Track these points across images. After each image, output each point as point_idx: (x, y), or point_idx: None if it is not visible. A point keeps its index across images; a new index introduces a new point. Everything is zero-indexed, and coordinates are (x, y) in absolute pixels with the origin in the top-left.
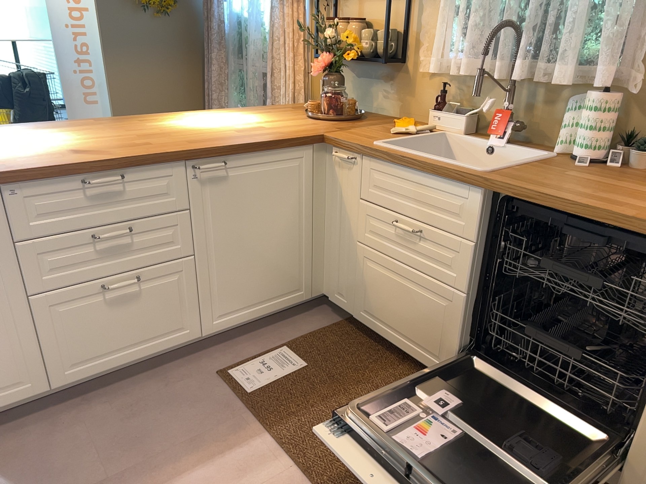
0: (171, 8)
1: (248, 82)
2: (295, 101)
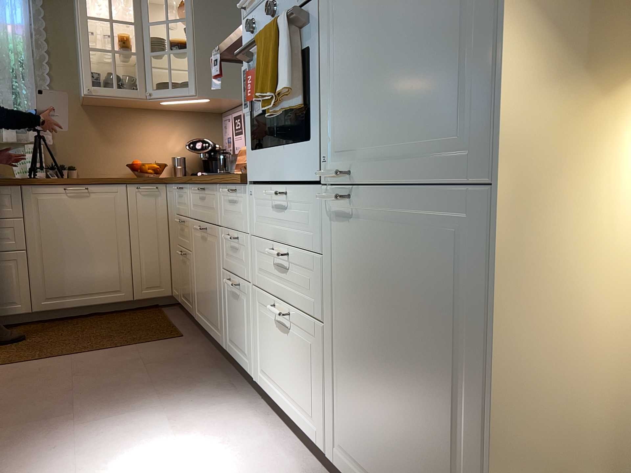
0: None
1: None
2: None
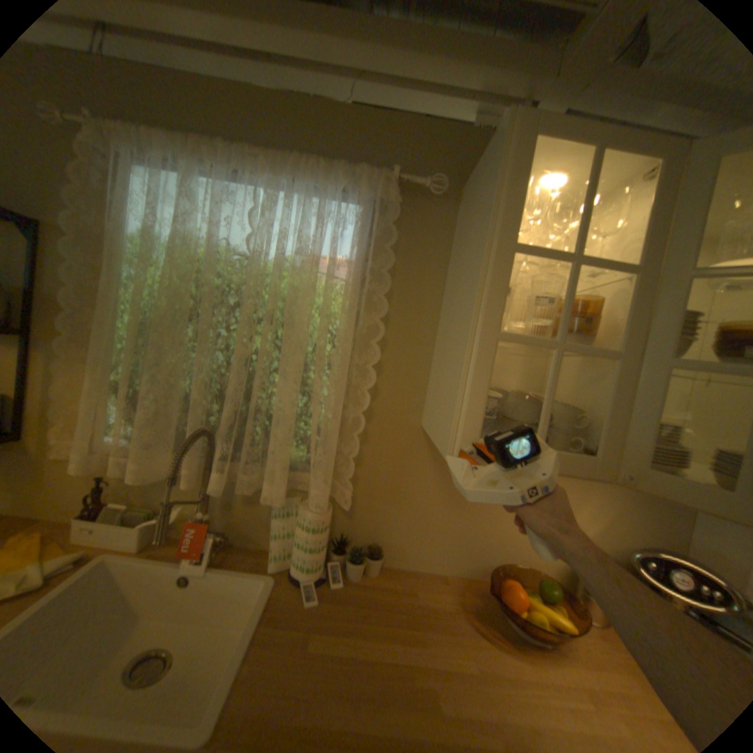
0: None
1: None
2: None
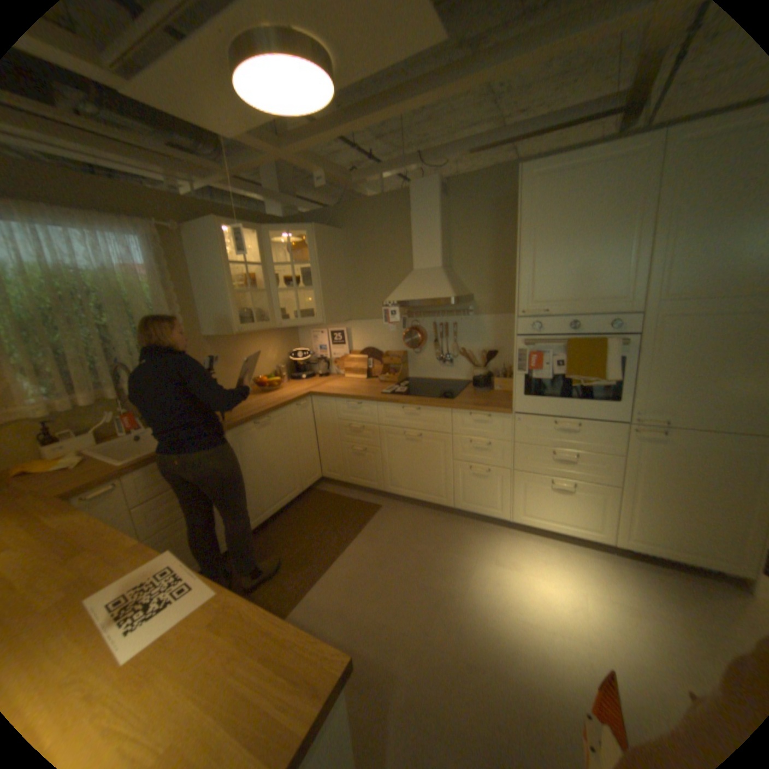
0: None
1: None
2: None
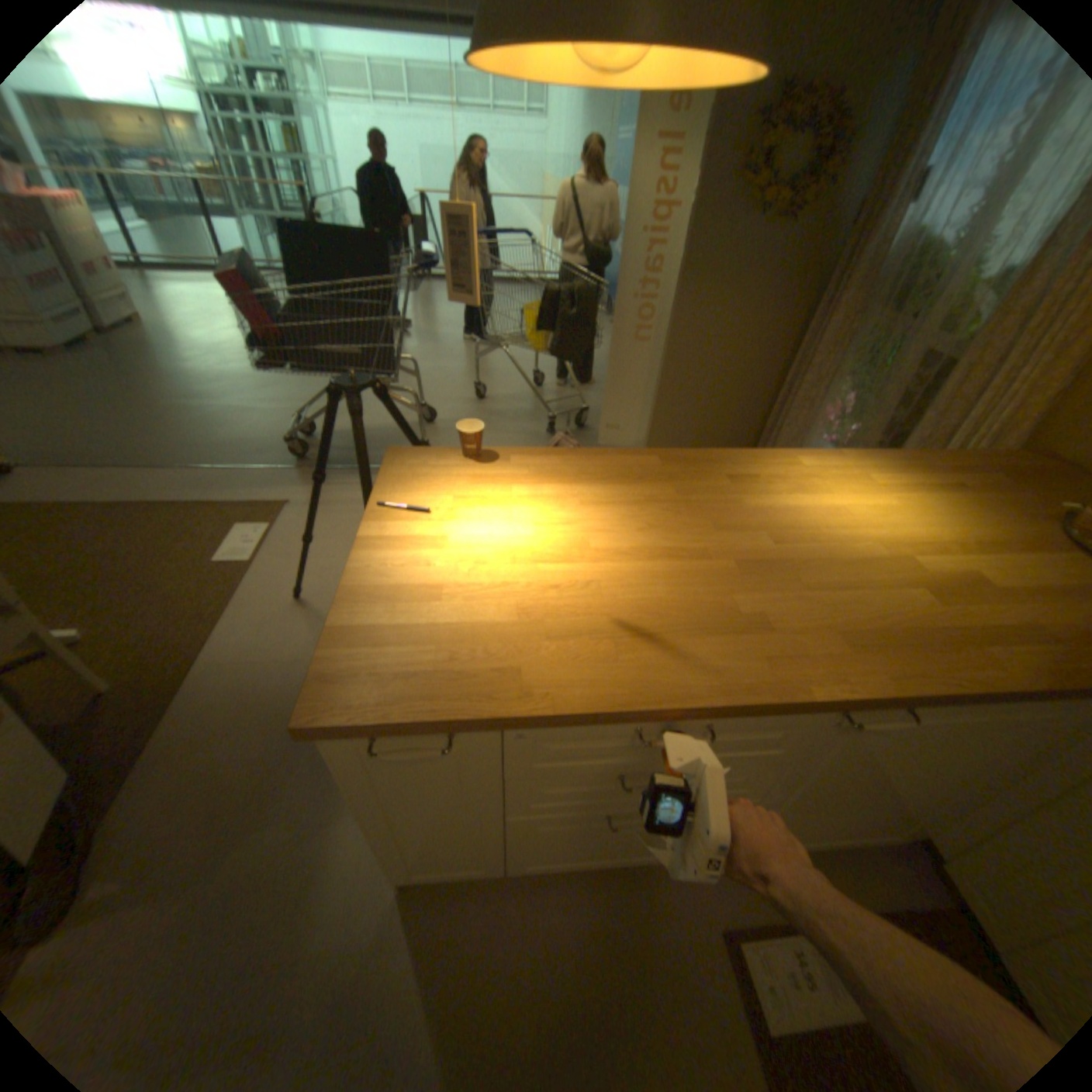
0: (804, 206)
1: (896, 360)
2: (999, 438)
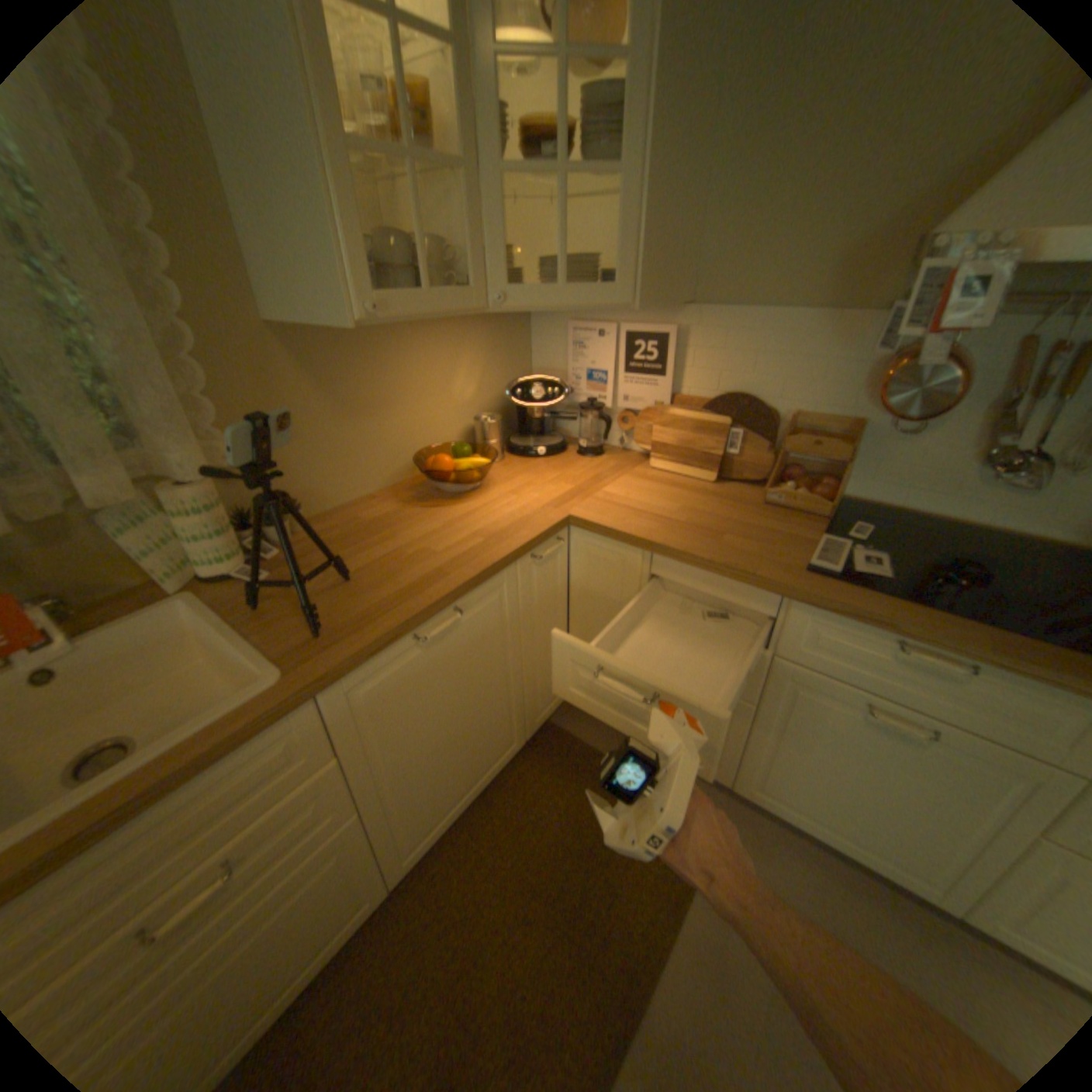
0: None
1: None
2: None
